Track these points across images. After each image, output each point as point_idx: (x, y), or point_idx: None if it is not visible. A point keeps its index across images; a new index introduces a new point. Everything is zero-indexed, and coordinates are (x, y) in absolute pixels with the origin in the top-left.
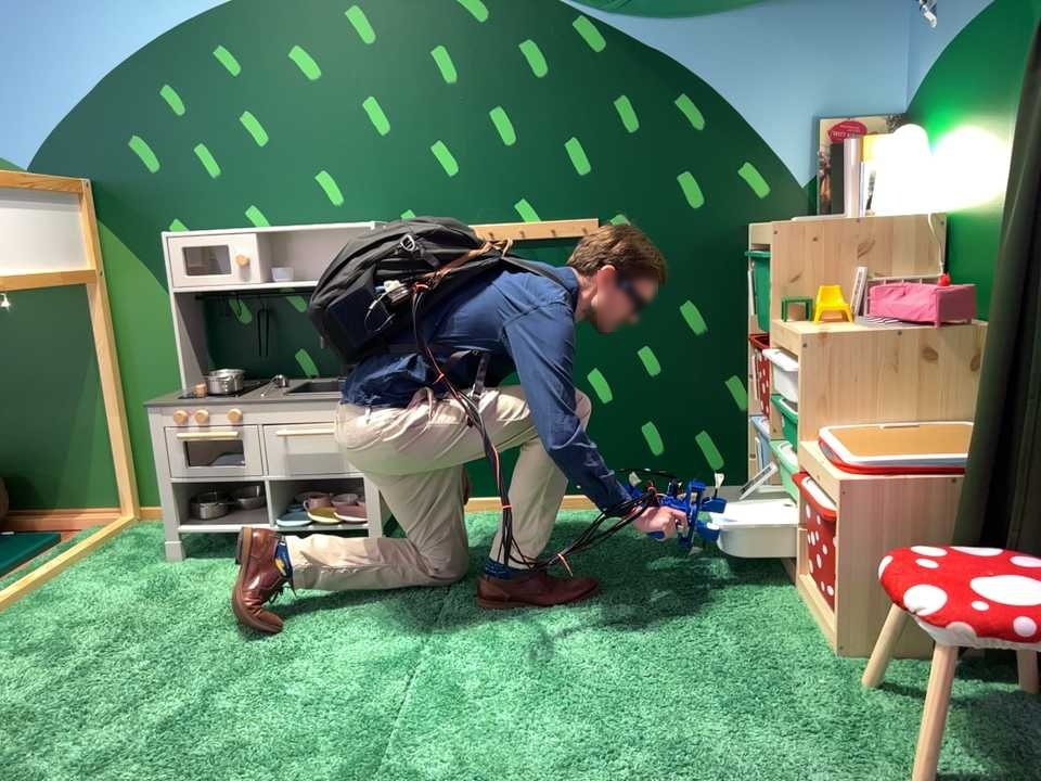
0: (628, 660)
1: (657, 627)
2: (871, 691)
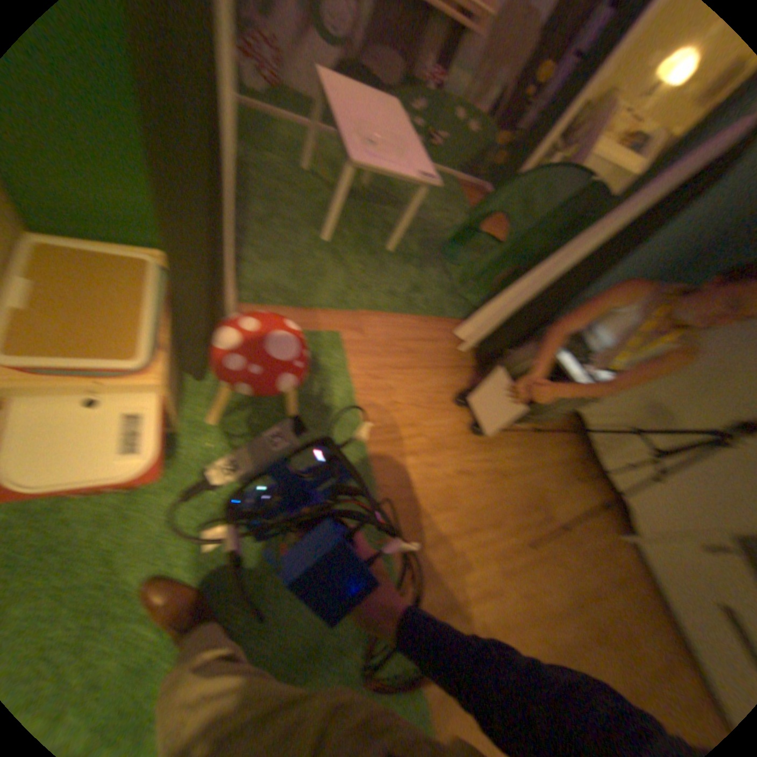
0: (177, 571)
1: (119, 555)
2: (219, 419)
